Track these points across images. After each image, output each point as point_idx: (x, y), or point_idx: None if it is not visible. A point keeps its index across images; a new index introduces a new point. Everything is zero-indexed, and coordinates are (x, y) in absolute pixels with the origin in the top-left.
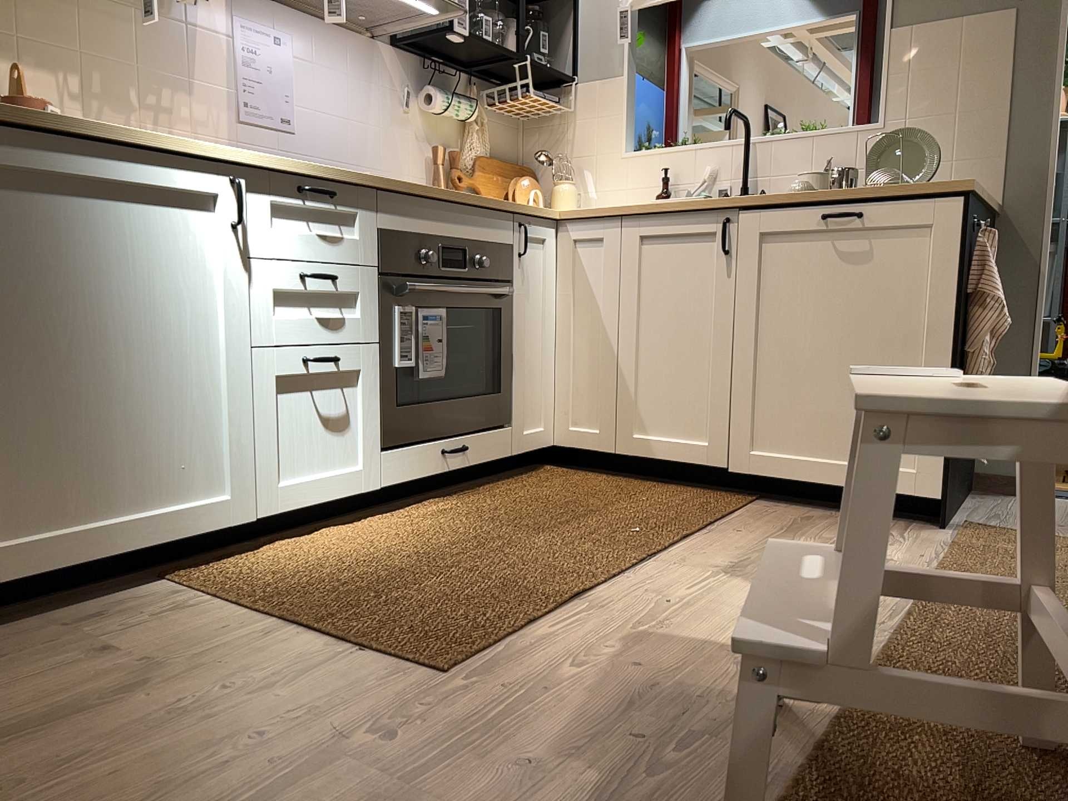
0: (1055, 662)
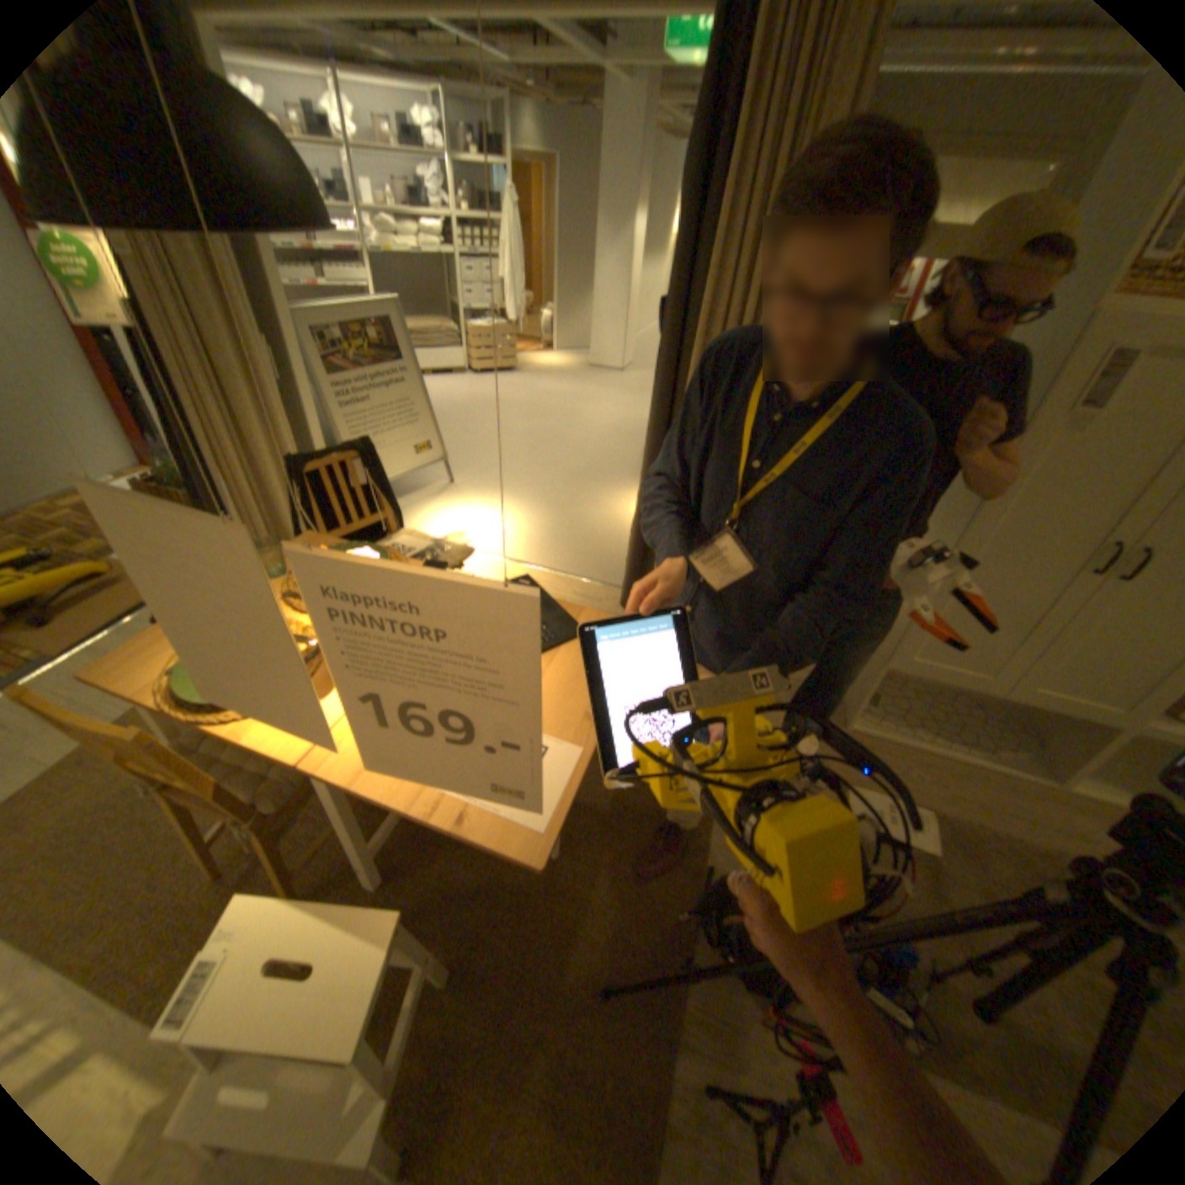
0: (205, 914)
